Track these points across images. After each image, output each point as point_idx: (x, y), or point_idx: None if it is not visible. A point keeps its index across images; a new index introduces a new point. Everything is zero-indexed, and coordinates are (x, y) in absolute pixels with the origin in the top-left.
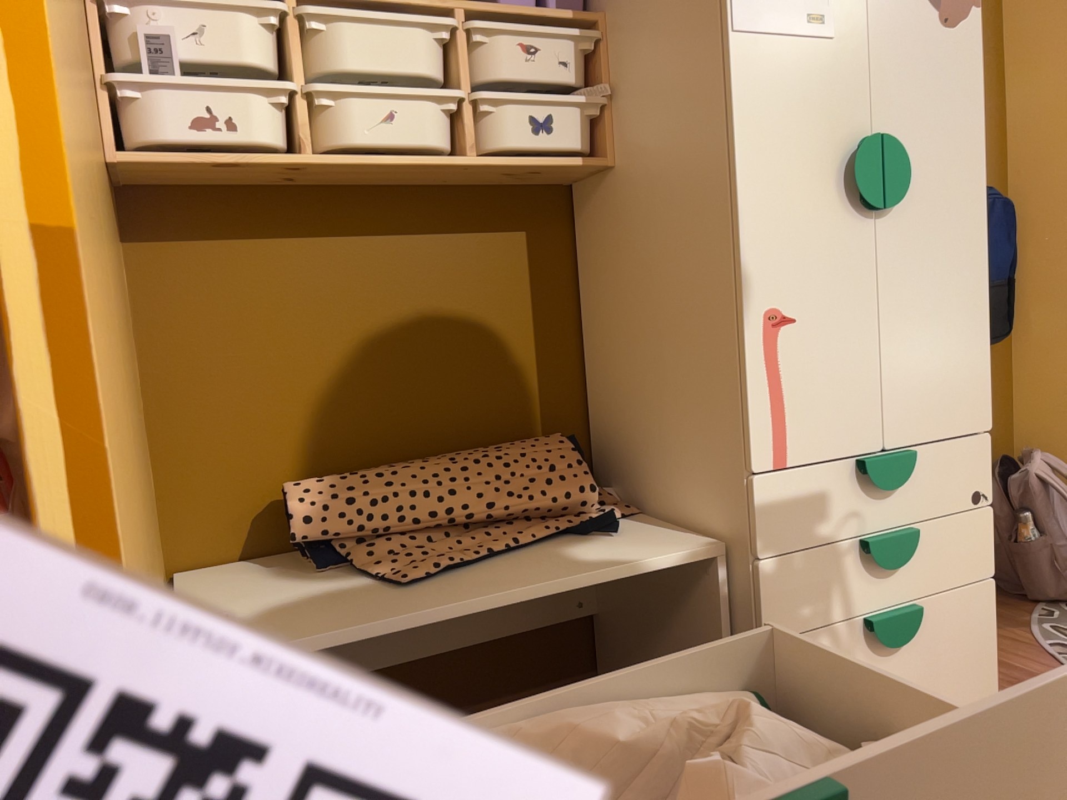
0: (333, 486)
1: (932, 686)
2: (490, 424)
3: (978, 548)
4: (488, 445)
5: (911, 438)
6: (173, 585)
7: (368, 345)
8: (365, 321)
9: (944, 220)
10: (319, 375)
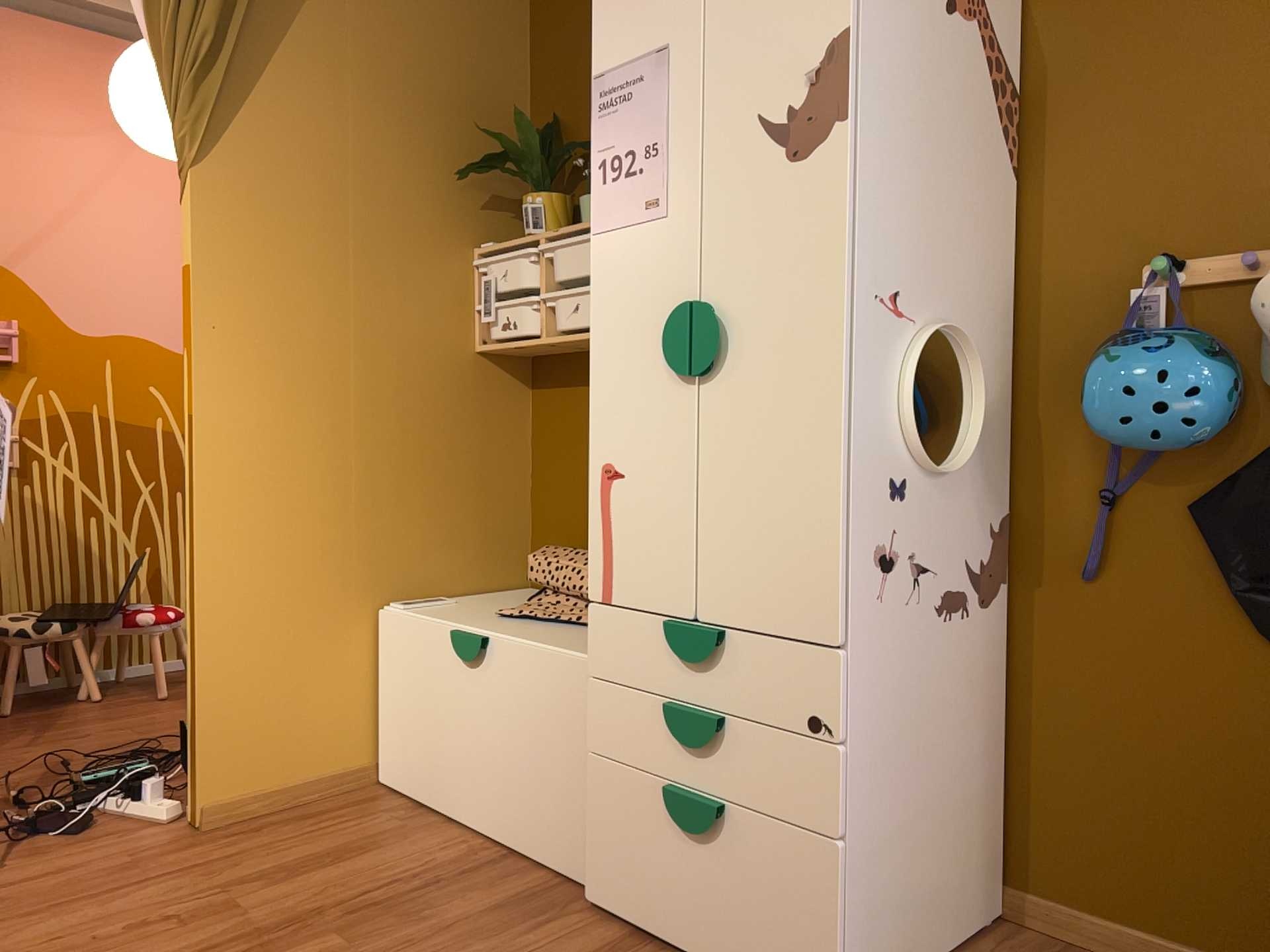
0: (552, 552)
1: (741, 913)
2: None
3: (813, 789)
4: None
5: (726, 619)
6: (503, 590)
7: None
8: None
9: (780, 382)
10: None
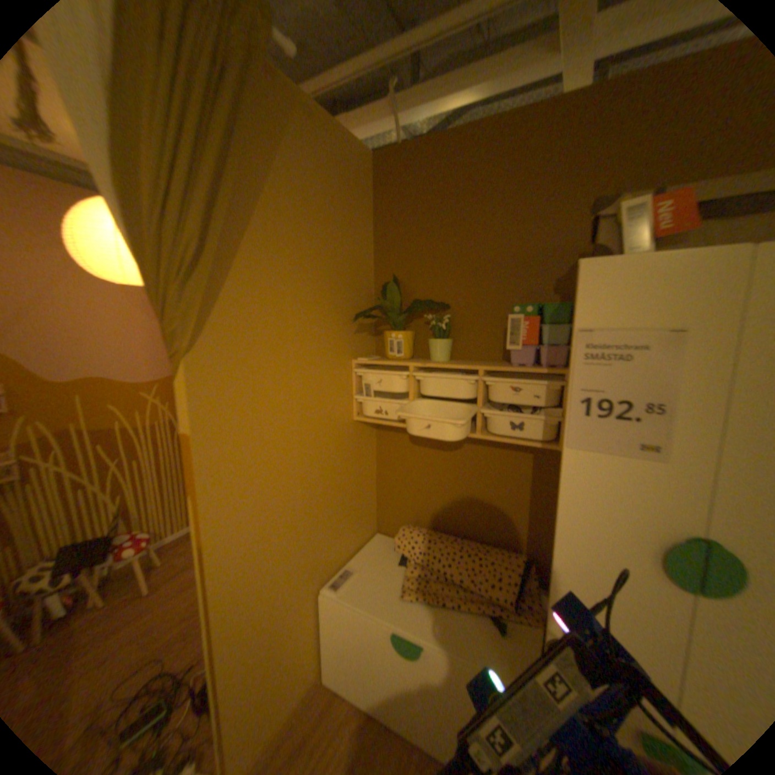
0: (413, 537)
1: None
2: (499, 534)
3: None
4: (488, 546)
5: None
6: (370, 540)
7: (449, 483)
8: (449, 474)
9: None
10: (430, 488)
